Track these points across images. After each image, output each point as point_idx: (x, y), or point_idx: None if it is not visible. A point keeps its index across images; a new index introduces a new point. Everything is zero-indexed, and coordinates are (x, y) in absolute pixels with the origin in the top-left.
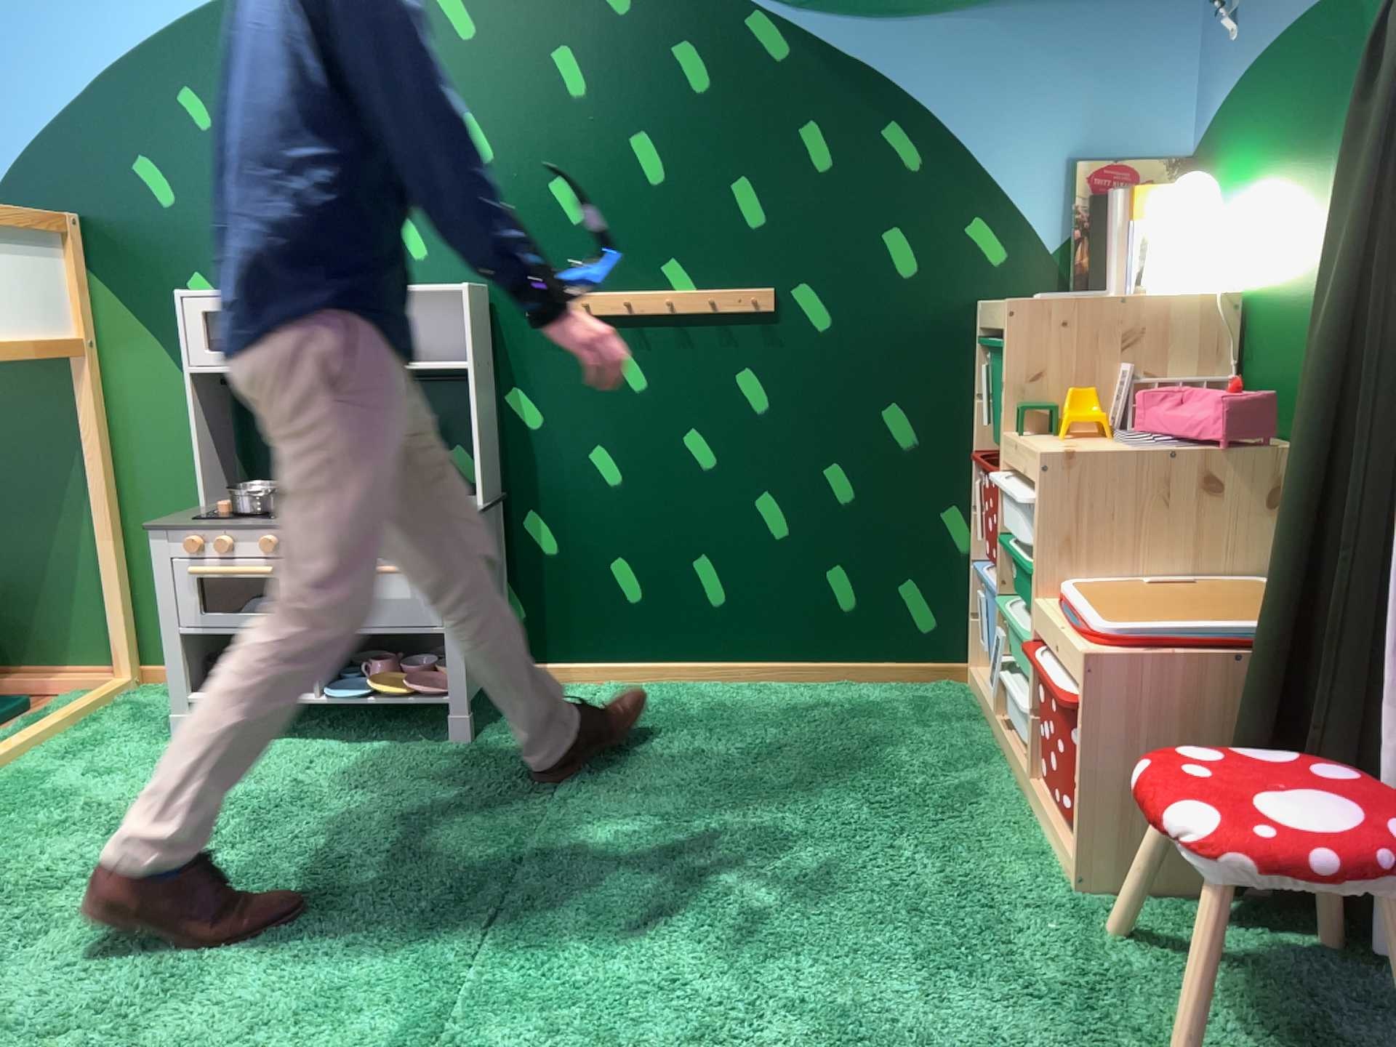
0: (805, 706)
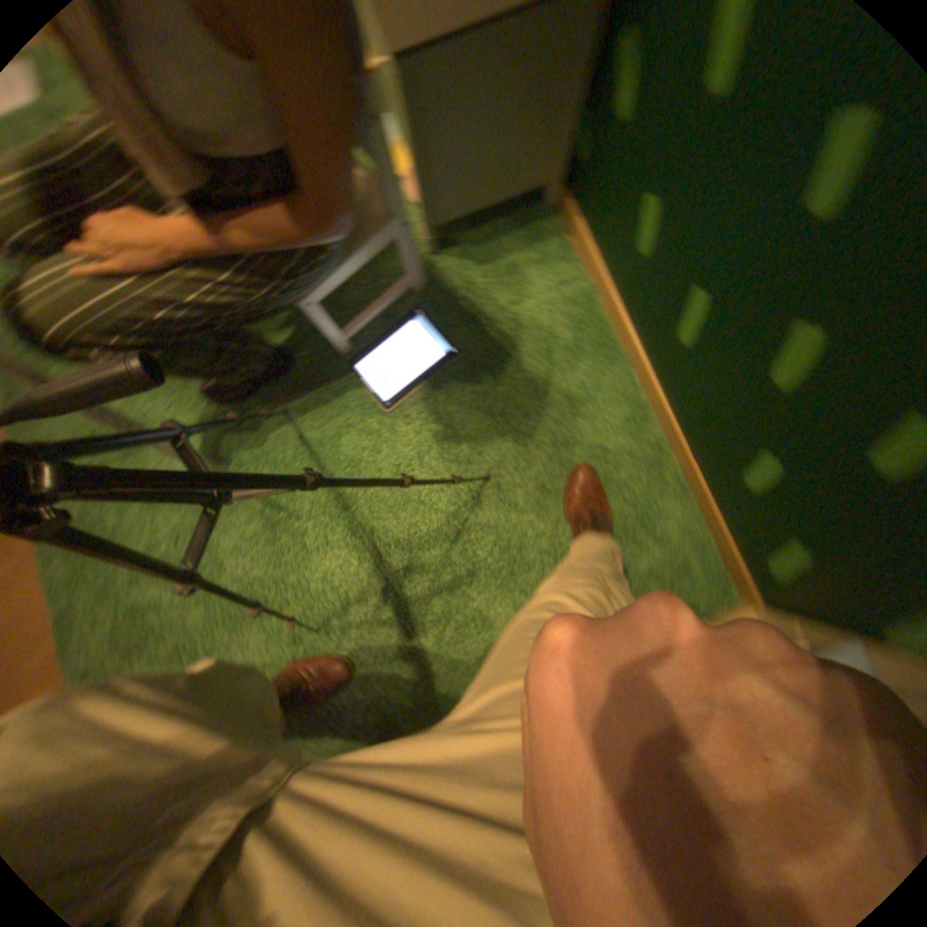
0: (609, 473)
